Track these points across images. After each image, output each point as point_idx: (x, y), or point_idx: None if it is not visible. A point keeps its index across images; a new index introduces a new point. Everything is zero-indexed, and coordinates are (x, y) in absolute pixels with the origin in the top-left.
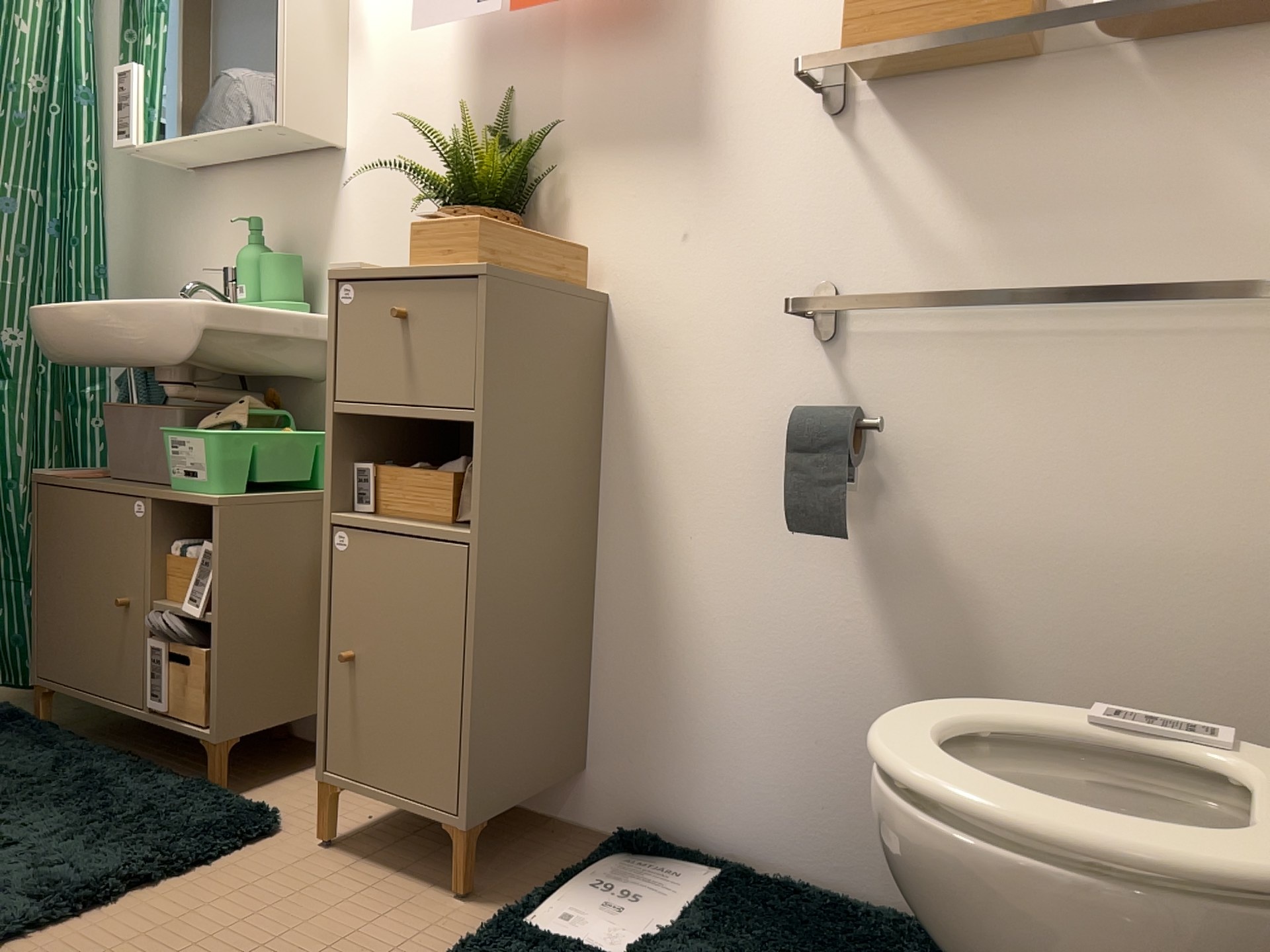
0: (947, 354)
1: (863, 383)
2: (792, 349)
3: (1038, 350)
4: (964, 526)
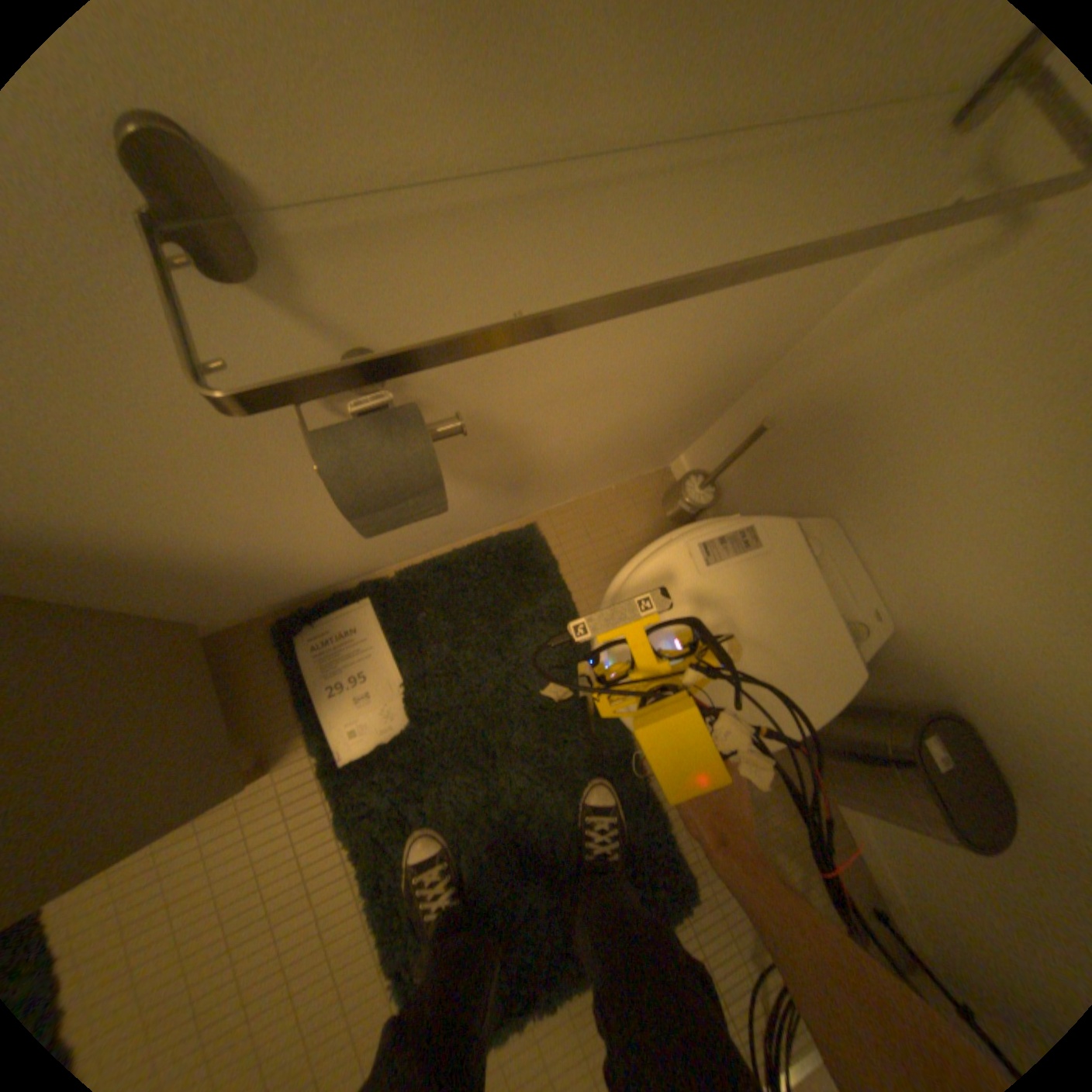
0: (514, 235)
1: (362, 313)
2: (154, 298)
3: (657, 197)
4: (522, 399)
